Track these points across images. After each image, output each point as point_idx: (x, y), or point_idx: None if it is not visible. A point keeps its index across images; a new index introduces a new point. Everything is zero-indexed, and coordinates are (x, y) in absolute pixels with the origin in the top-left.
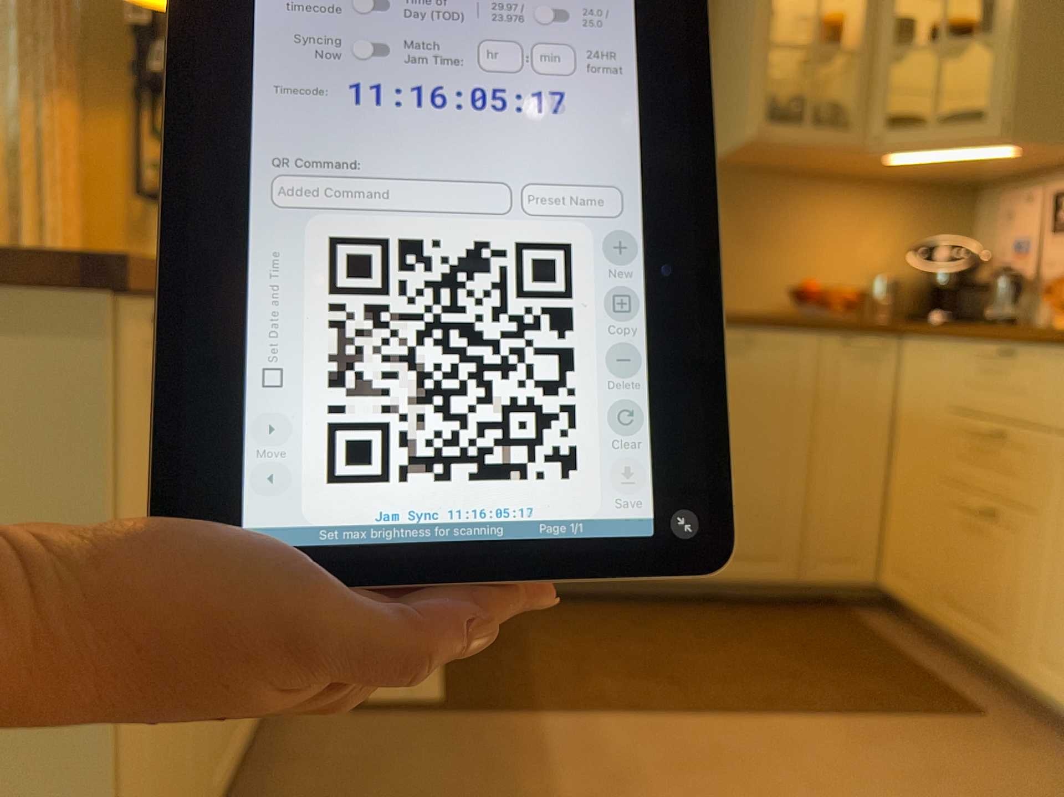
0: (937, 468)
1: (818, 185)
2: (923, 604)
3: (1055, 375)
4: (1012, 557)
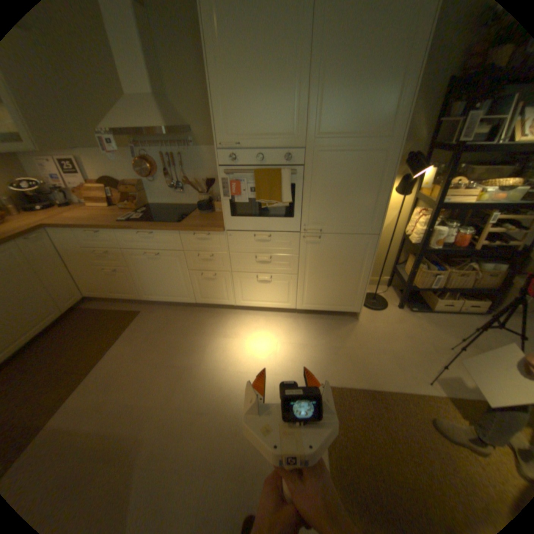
0: (85, 264)
1: None
2: (101, 296)
3: (112, 236)
4: (123, 278)
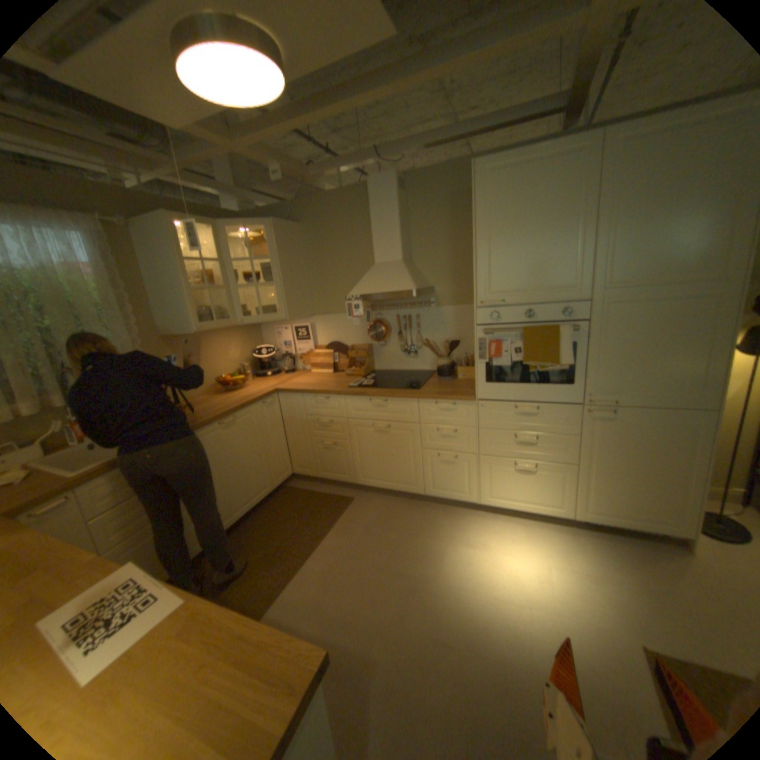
0: (306, 434)
1: (206, 336)
2: (313, 475)
3: (342, 404)
4: (342, 454)
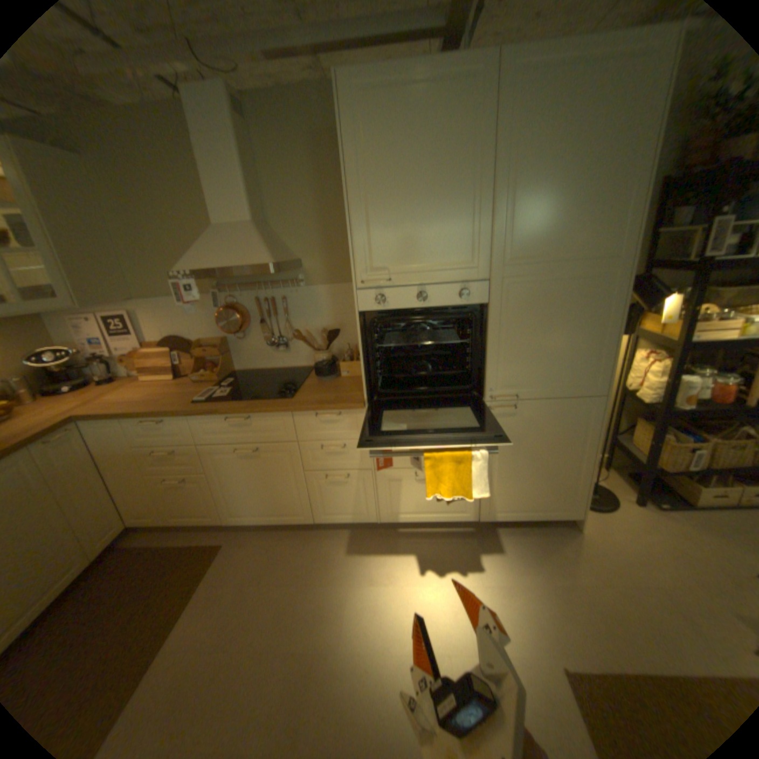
0: (136, 473)
1: None
2: (158, 524)
3: (186, 427)
4: (197, 492)
